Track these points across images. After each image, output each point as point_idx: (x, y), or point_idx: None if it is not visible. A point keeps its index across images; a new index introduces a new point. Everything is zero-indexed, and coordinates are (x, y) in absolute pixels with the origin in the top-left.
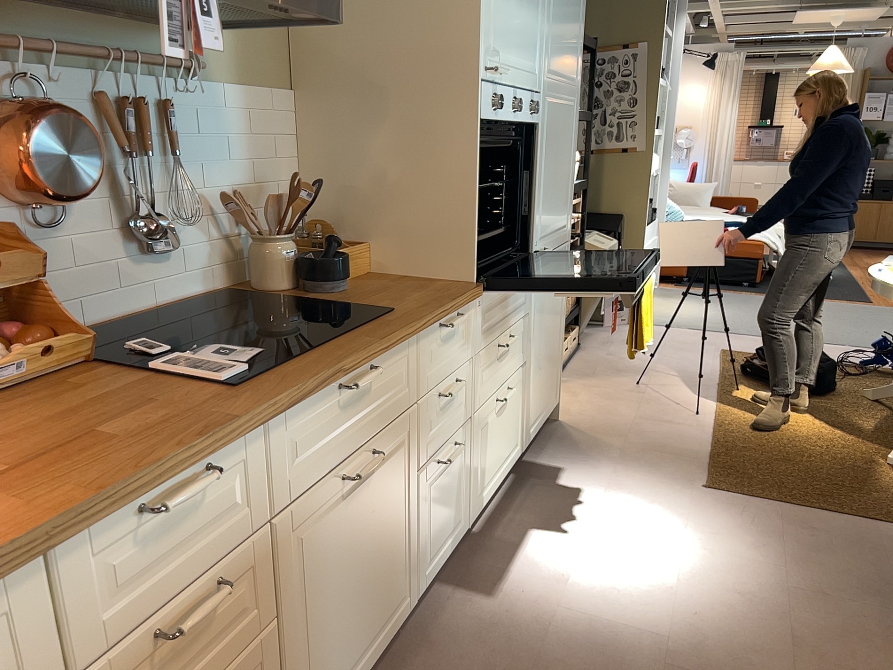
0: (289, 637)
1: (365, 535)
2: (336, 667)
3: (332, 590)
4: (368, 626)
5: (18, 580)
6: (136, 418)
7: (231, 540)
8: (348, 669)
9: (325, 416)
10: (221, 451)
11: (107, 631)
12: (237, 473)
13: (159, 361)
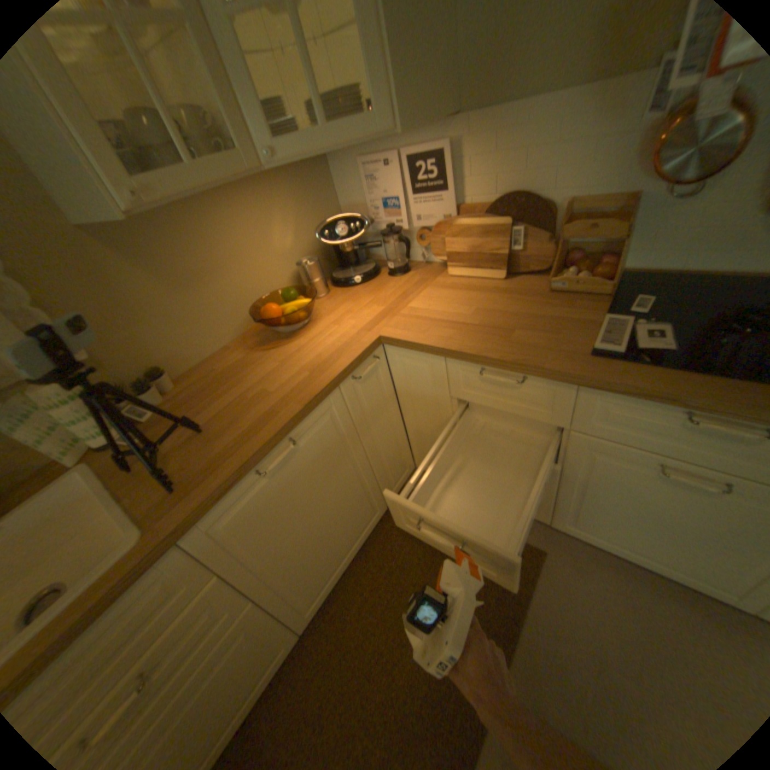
0: (572, 486)
1: (688, 517)
2: (612, 535)
3: (625, 505)
4: (662, 555)
5: (439, 358)
6: (537, 336)
7: (539, 416)
8: (626, 548)
9: (663, 419)
10: (534, 376)
11: (468, 396)
12: (552, 394)
13: (617, 316)
